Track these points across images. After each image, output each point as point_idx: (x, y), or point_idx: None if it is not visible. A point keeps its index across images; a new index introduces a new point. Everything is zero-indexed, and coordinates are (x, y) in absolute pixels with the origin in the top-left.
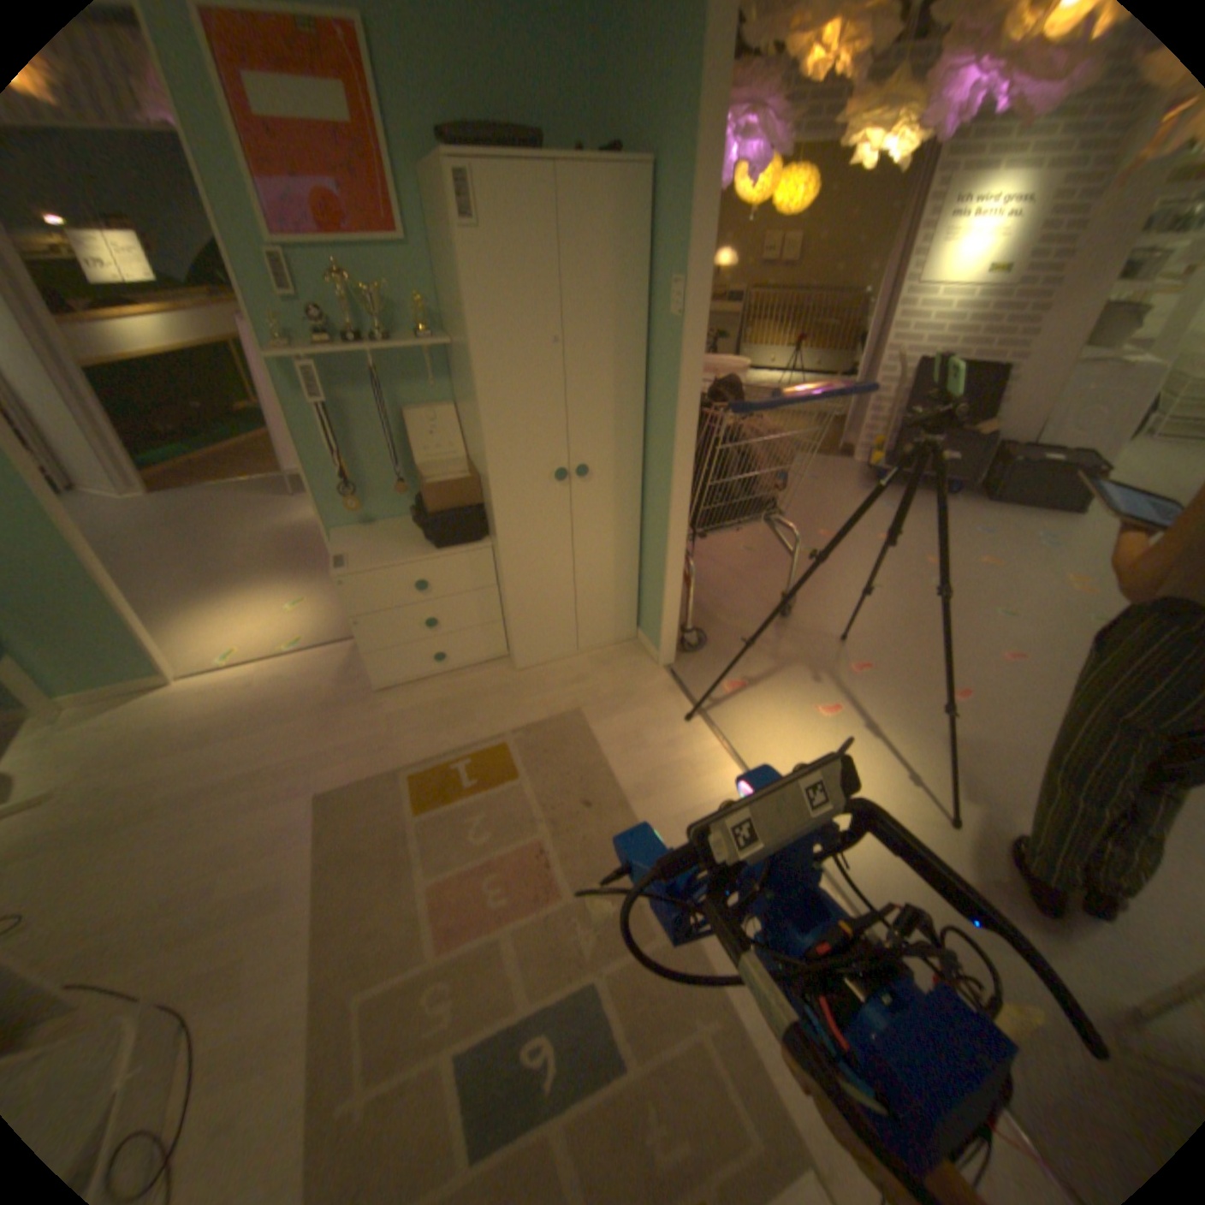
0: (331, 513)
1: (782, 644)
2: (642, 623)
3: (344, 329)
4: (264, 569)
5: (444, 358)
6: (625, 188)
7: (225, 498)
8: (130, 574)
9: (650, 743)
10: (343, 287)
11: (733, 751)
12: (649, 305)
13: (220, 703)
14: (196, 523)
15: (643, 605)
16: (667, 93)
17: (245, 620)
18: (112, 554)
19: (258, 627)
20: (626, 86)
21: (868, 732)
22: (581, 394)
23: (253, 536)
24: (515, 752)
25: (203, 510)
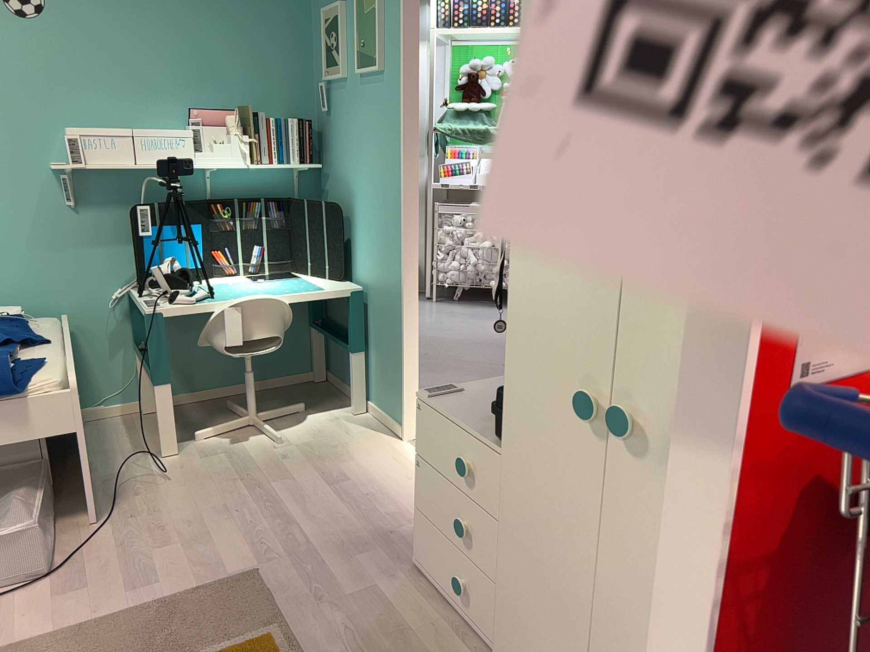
0: None
1: None
2: None
3: None
4: None
5: None
6: None
7: None
8: None
9: None
10: None
11: None
12: None
13: (383, 473)
14: None
15: None
16: None
17: None
18: None
19: None
20: None
21: None
22: None
23: None
24: None
25: None
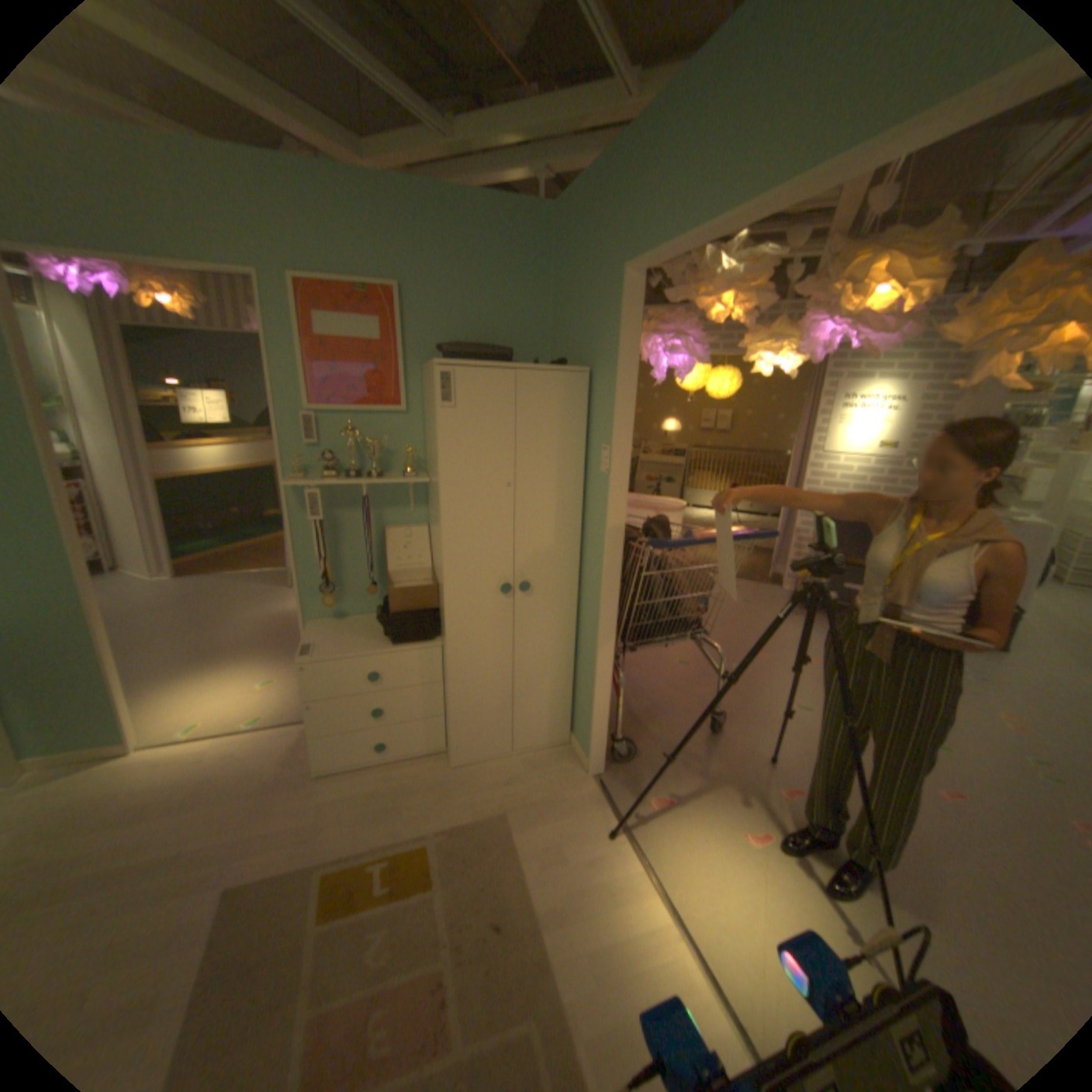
0: (311, 608)
1: (713, 762)
2: (576, 729)
3: (350, 468)
4: (249, 651)
5: (425, 492)
6: (568, 387)
7: (236, 586)
8: (135, 647)
9: (571, 861)
10: (356, 440)
11: (657, 879)
12: (586, 464)
13: (169, 778)
14: (205, 606)
15: (577, 712)
16: (599, 333)
17: (217, 698)
18: (127, 628)
19: (227, 705)
20: (574, 326)
21: (801, 871)
22: (527, 525)
23: (249, 621)
24: (434, 860)
25: (214, 596)
